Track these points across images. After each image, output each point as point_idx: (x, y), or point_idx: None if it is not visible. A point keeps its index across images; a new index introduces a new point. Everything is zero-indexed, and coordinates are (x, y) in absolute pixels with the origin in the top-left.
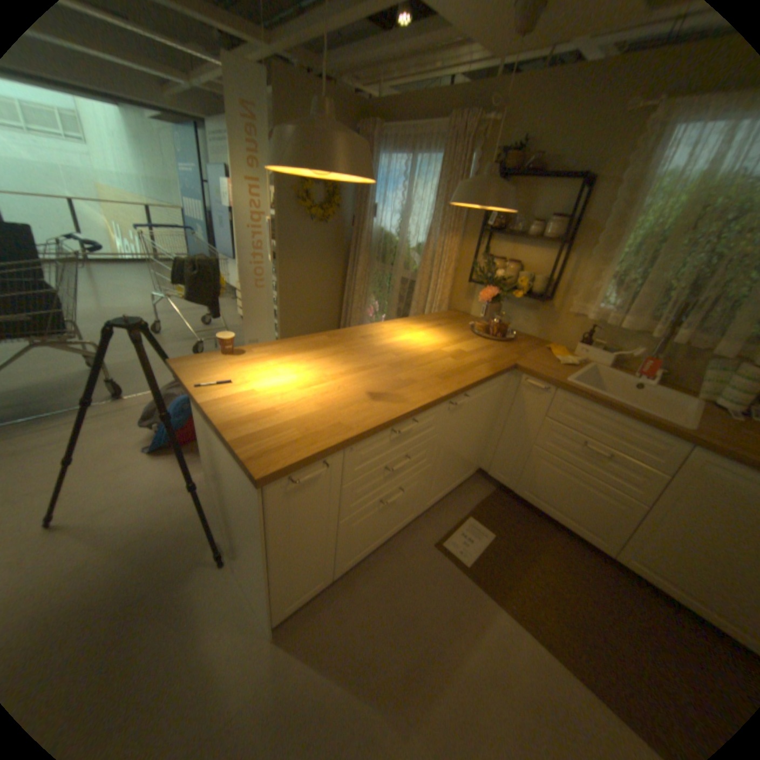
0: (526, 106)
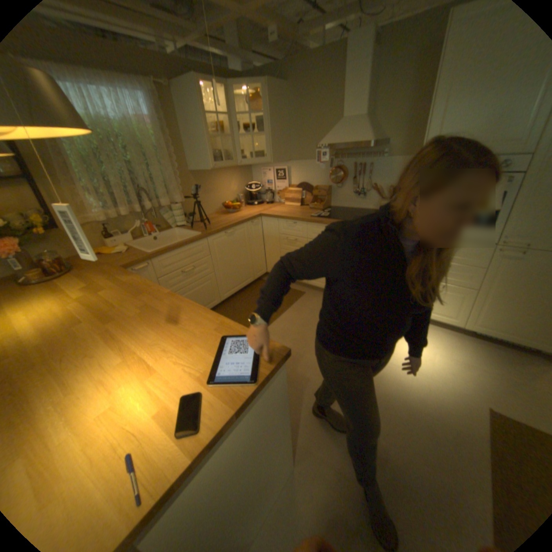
0: None
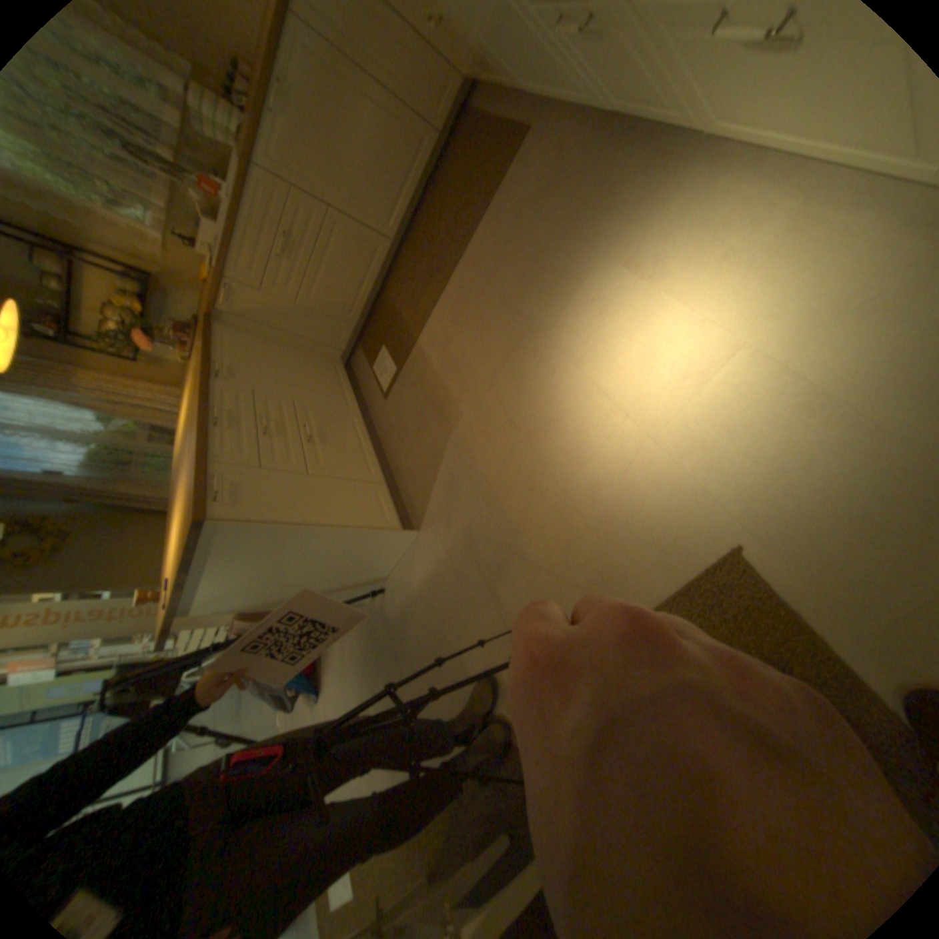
0: None
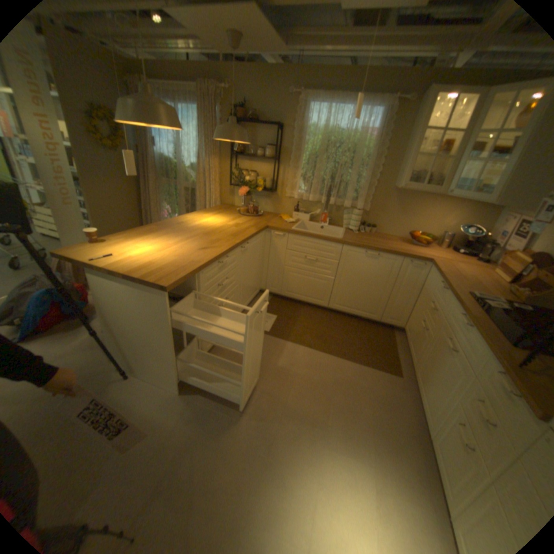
0: (240, 83)
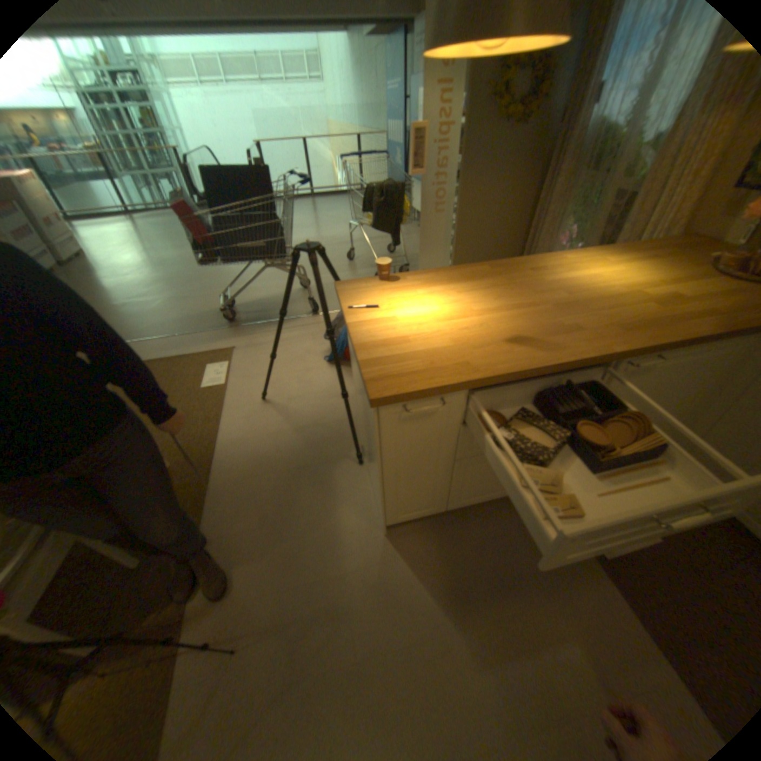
0: None
